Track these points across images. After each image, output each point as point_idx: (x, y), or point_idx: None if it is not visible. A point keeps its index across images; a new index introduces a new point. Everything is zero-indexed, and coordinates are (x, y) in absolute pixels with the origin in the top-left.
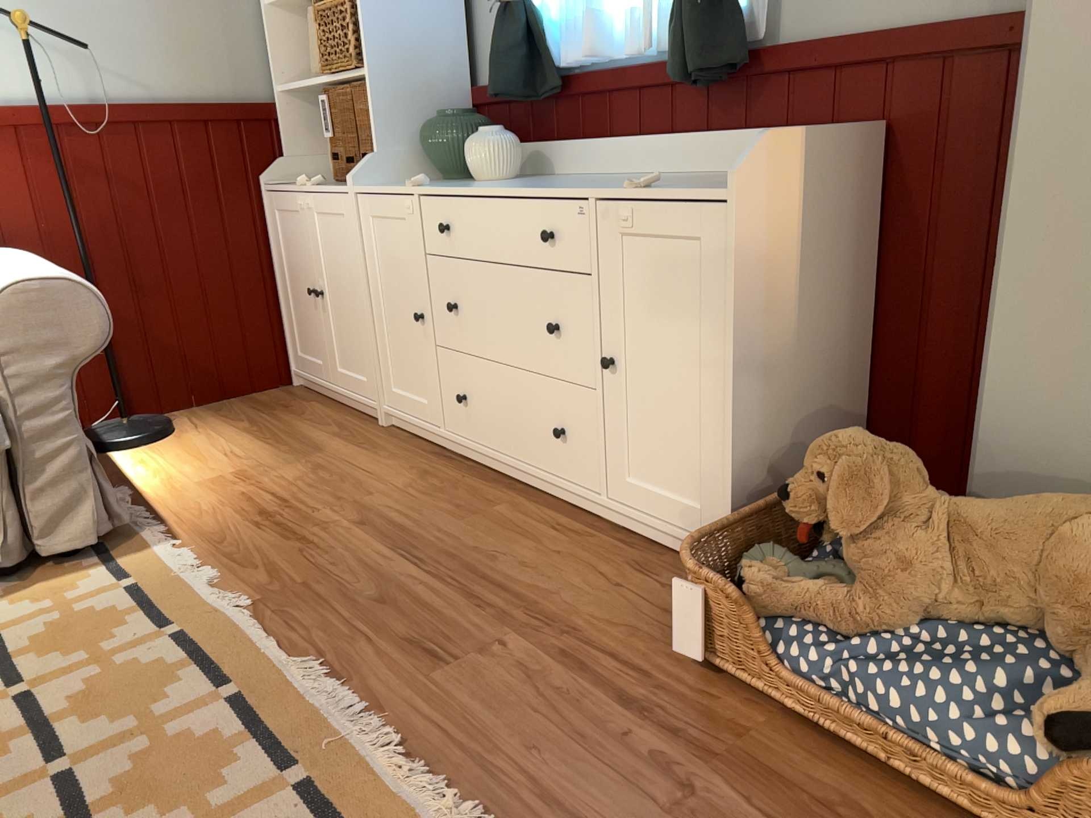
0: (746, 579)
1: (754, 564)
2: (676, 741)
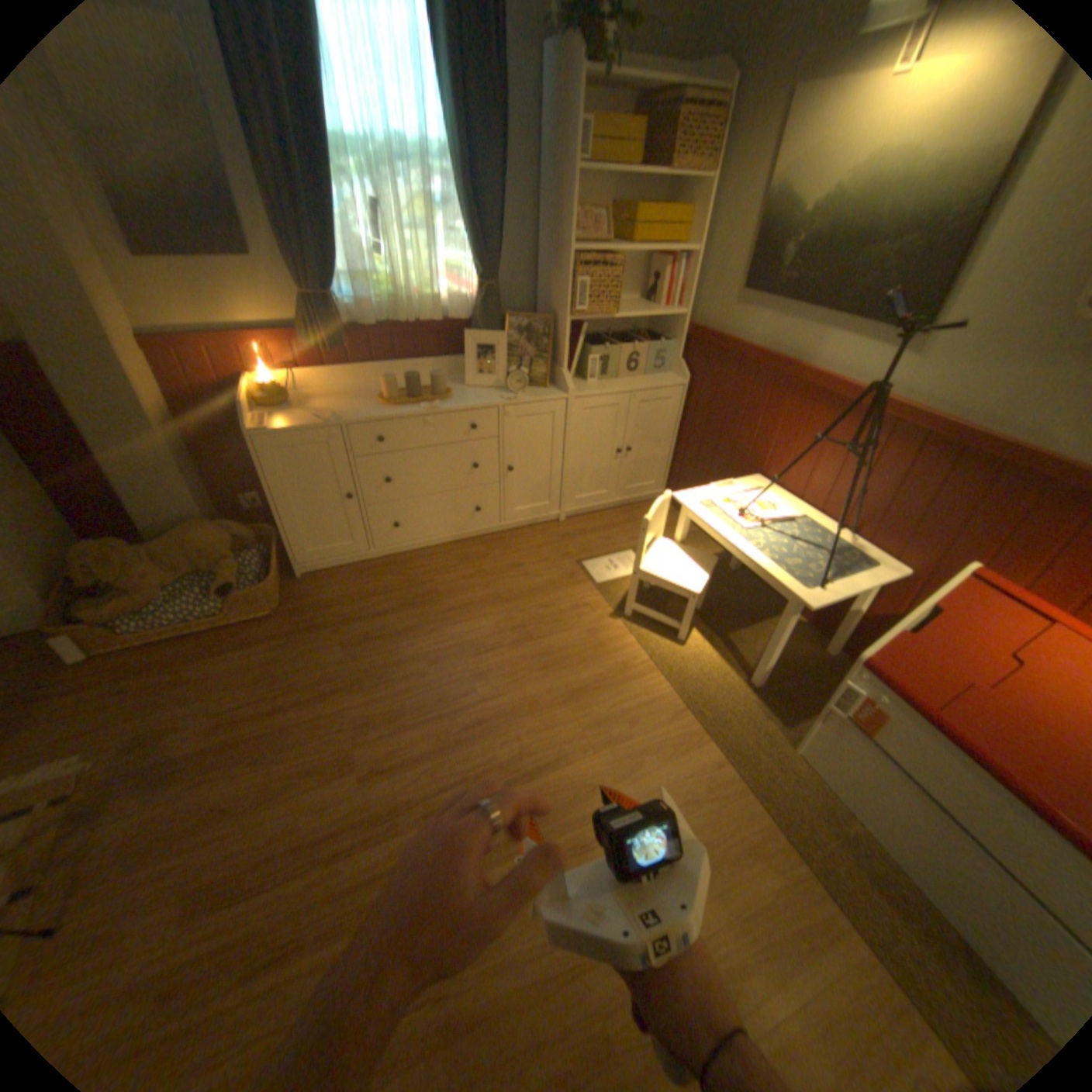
0: (80, 621)
1: (80, 614)
2: (102, 687)
